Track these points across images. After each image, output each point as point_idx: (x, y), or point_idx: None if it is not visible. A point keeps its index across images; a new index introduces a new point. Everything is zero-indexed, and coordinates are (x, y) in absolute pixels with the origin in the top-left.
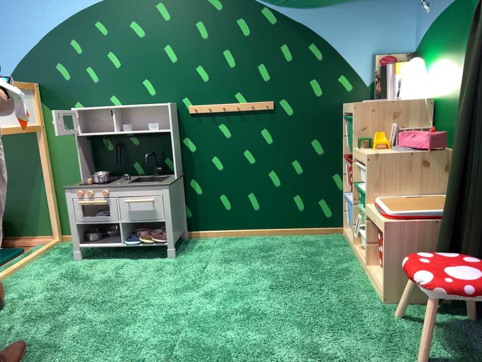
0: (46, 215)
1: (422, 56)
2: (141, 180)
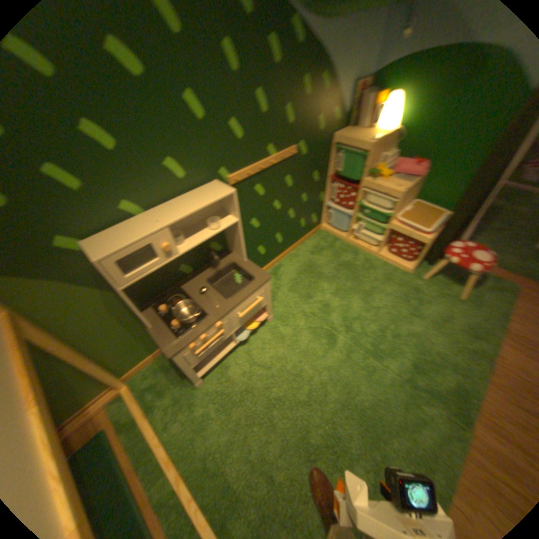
0: (88, 381)
1: (387, 83)
2: (211, 281)
